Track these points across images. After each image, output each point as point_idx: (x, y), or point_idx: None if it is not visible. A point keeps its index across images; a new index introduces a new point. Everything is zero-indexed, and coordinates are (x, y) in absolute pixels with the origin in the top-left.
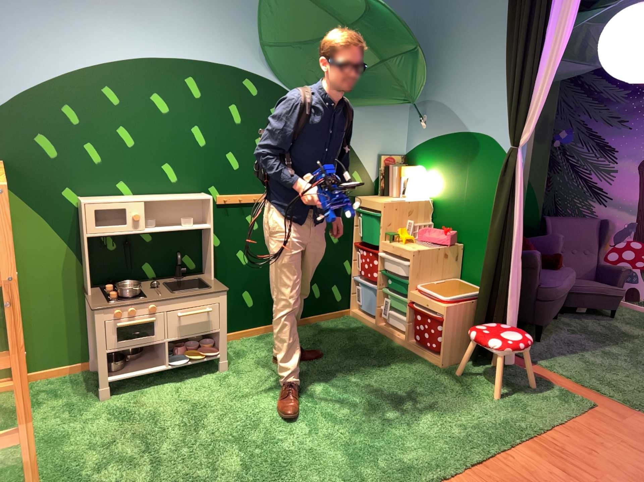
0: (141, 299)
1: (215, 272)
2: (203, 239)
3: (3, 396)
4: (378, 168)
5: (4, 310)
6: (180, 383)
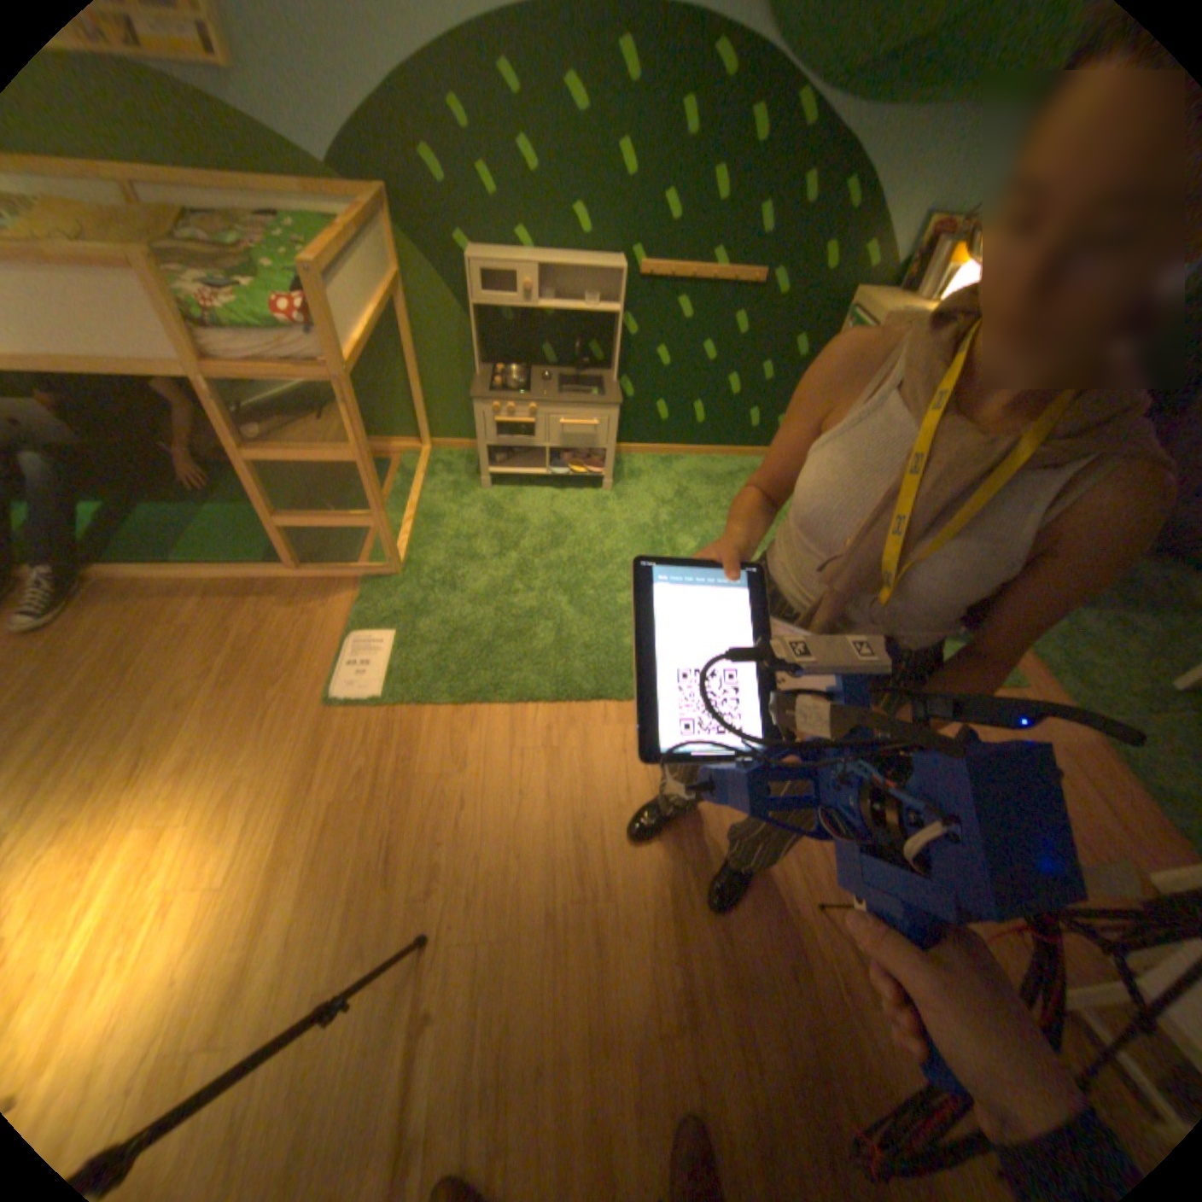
0: (516, 398)
1: (623, 371)
2: (613, 325)
3: (402, 460)
4: (920, 241)
5: (398, 373)
6: (554, 495)
